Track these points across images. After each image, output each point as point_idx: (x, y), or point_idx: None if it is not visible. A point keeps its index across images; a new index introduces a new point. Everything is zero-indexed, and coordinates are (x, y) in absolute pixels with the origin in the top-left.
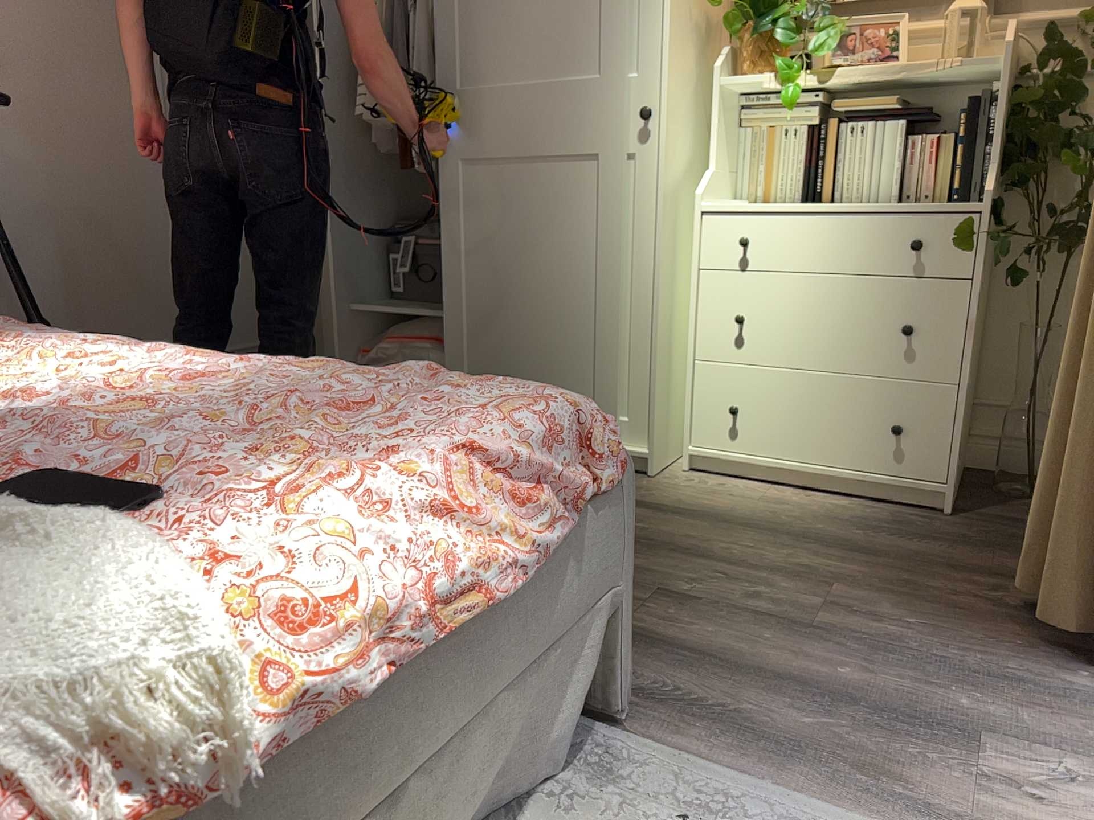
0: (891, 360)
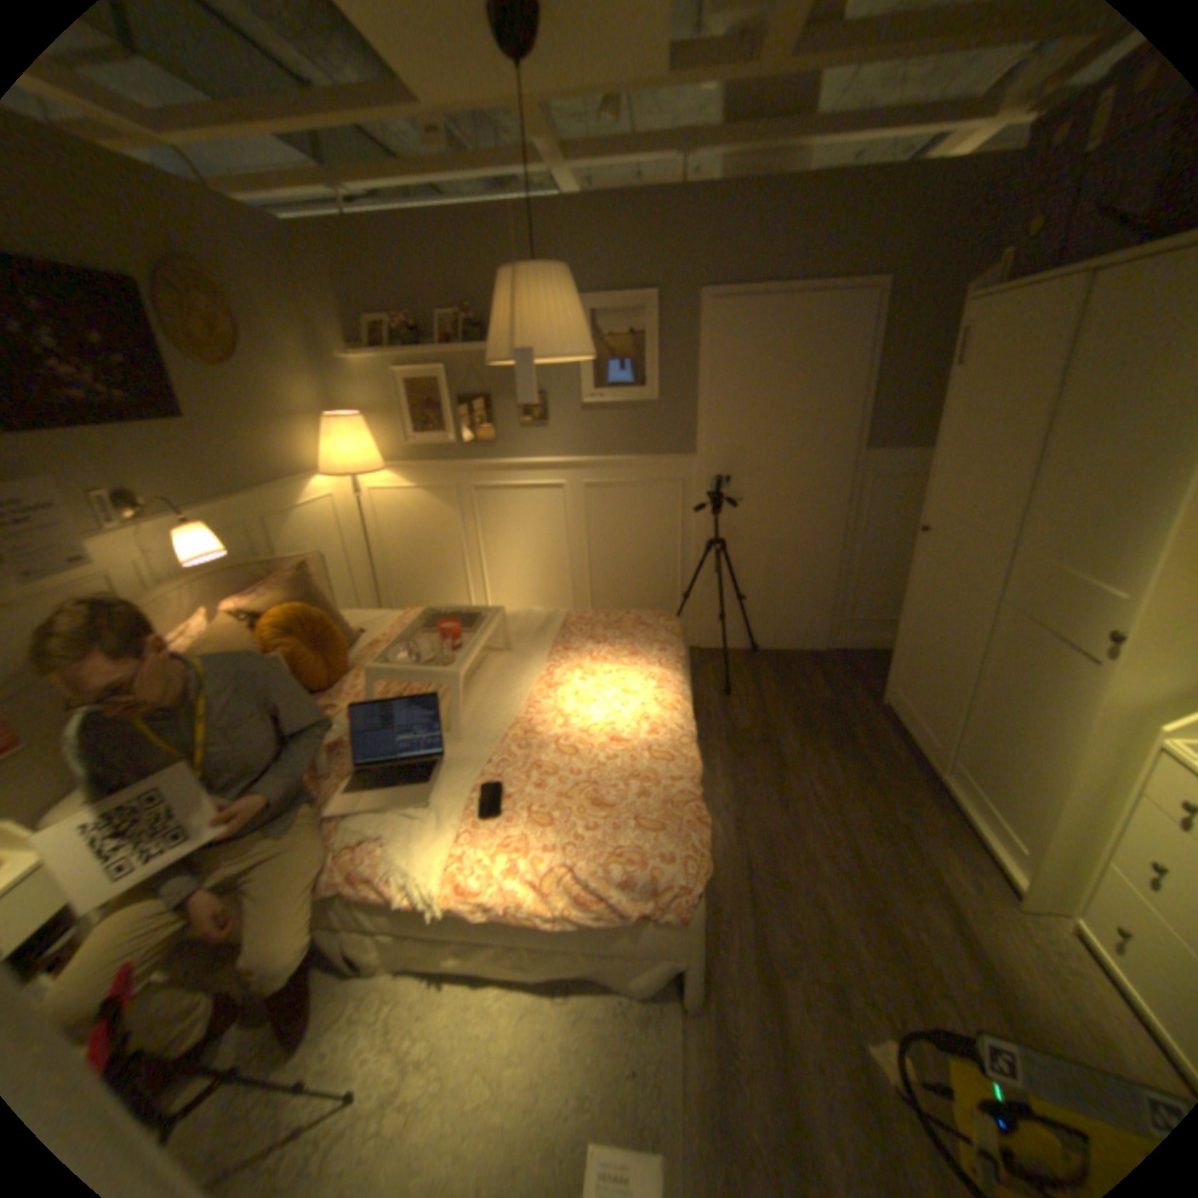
0: None
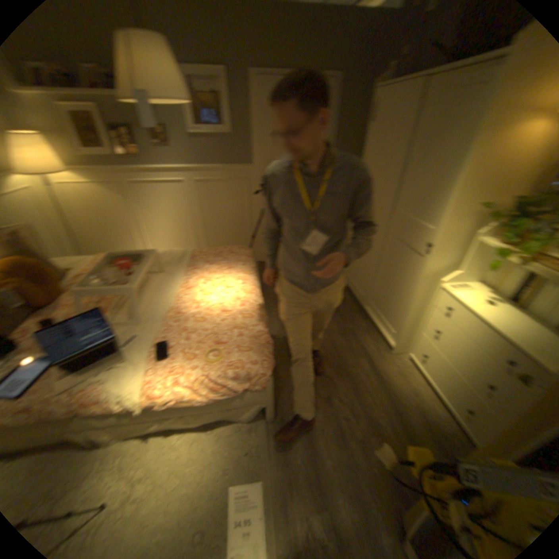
0: (484, 390)
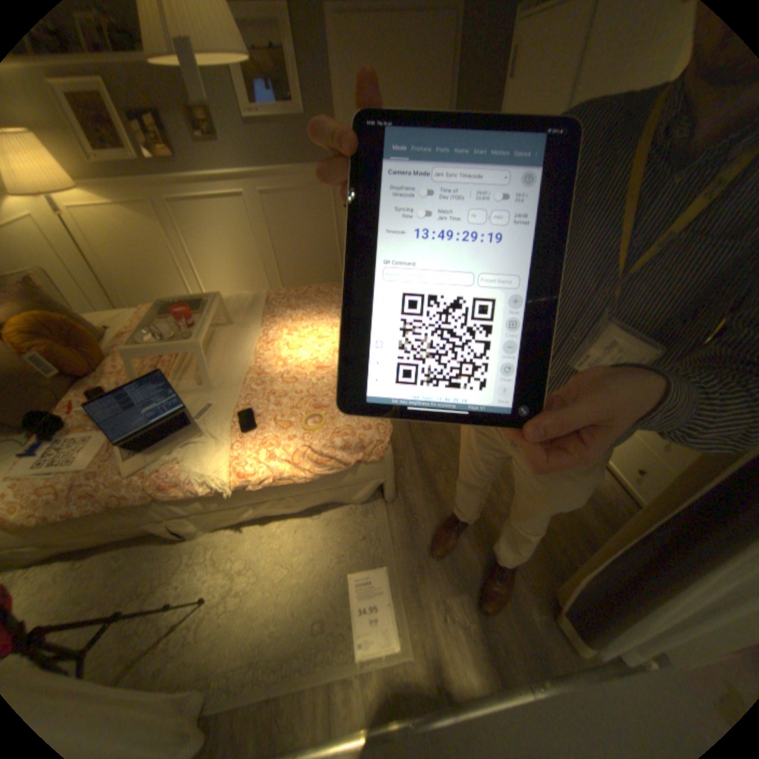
0: (658, 442)
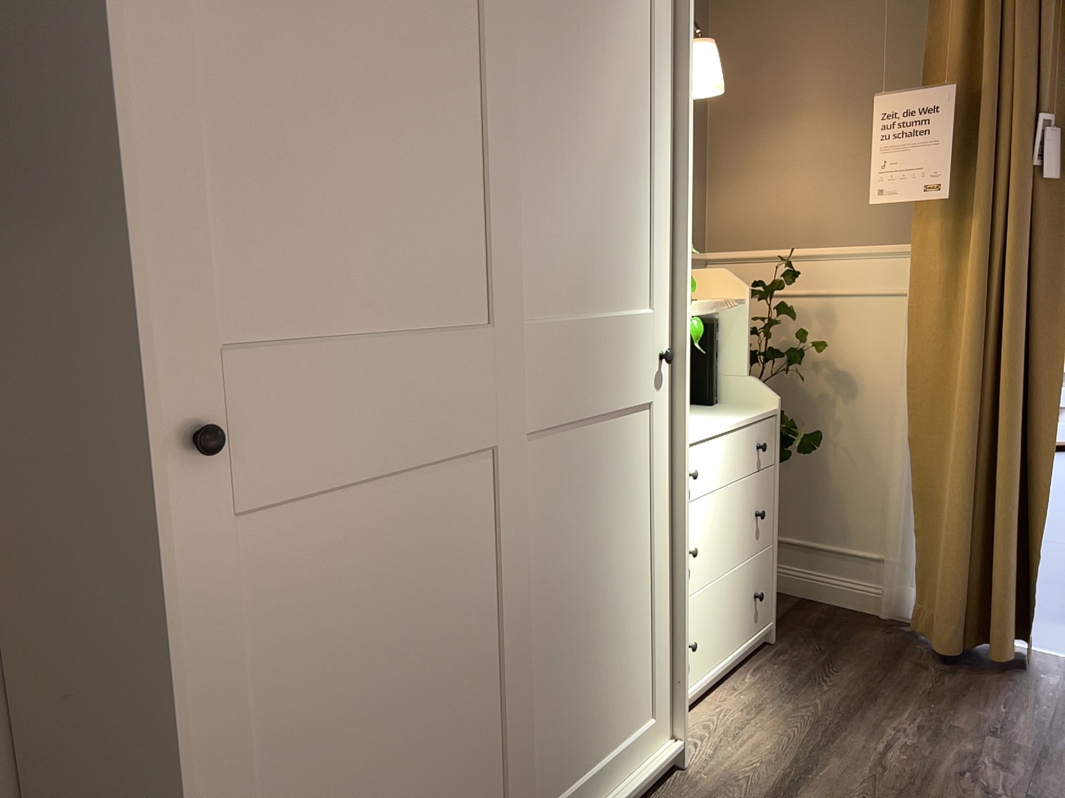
0: (753, 542)
